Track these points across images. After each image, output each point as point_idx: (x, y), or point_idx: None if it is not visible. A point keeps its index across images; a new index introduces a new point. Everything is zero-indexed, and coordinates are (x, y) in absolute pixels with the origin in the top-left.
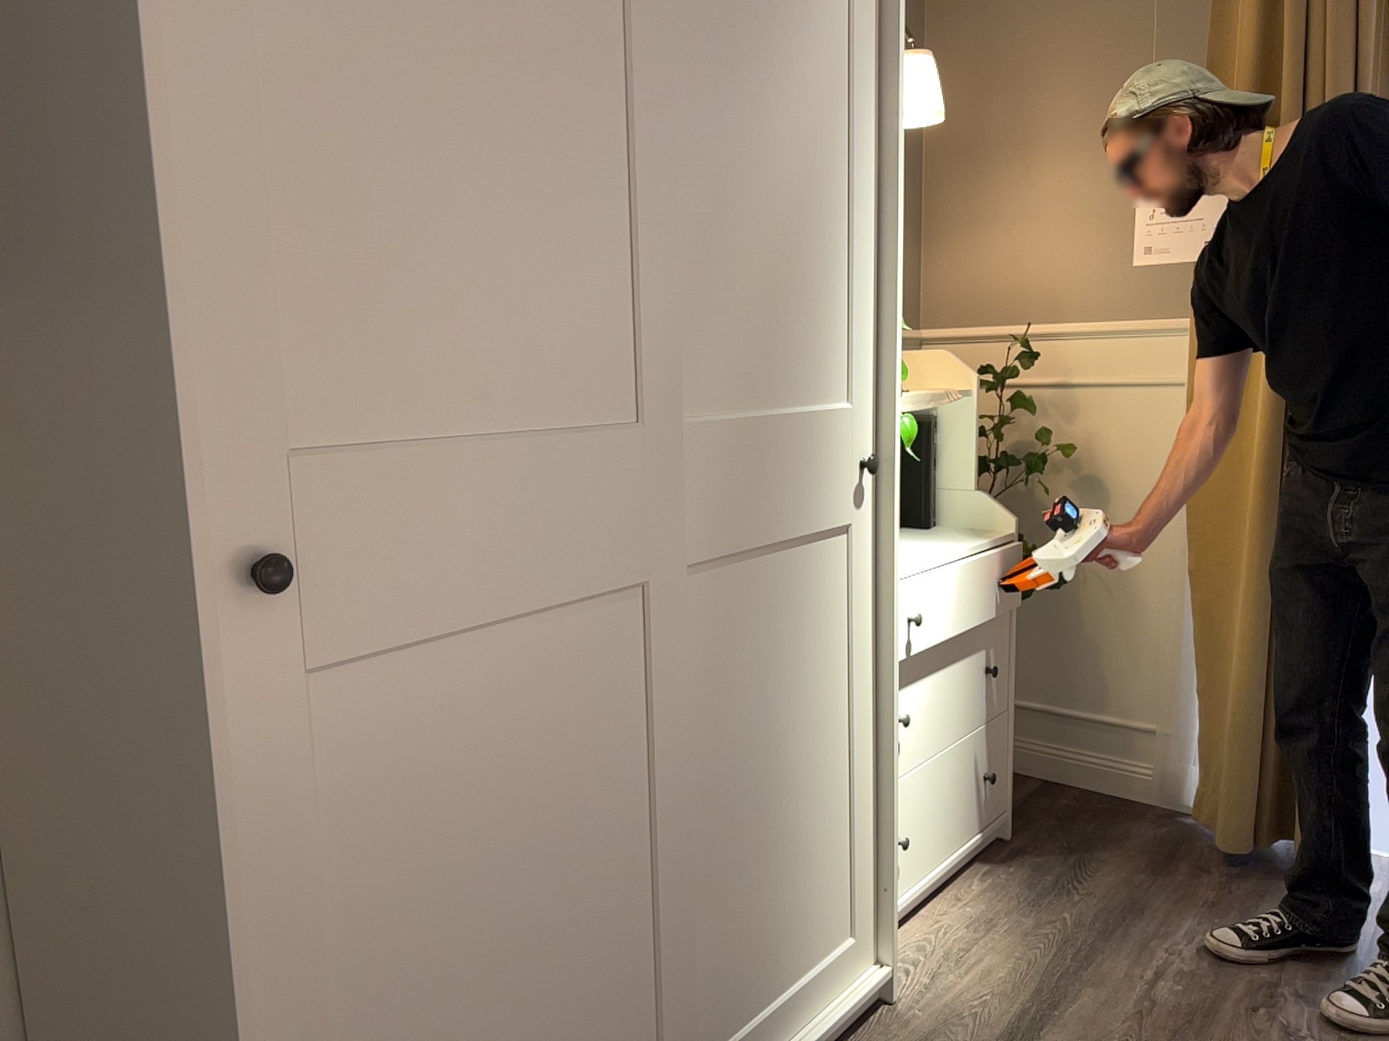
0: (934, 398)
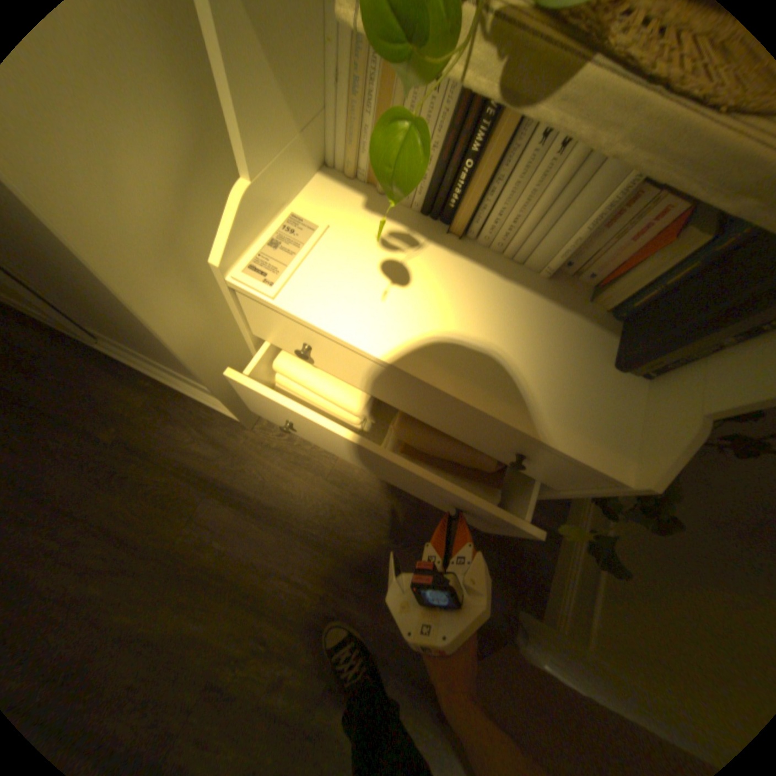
0: None
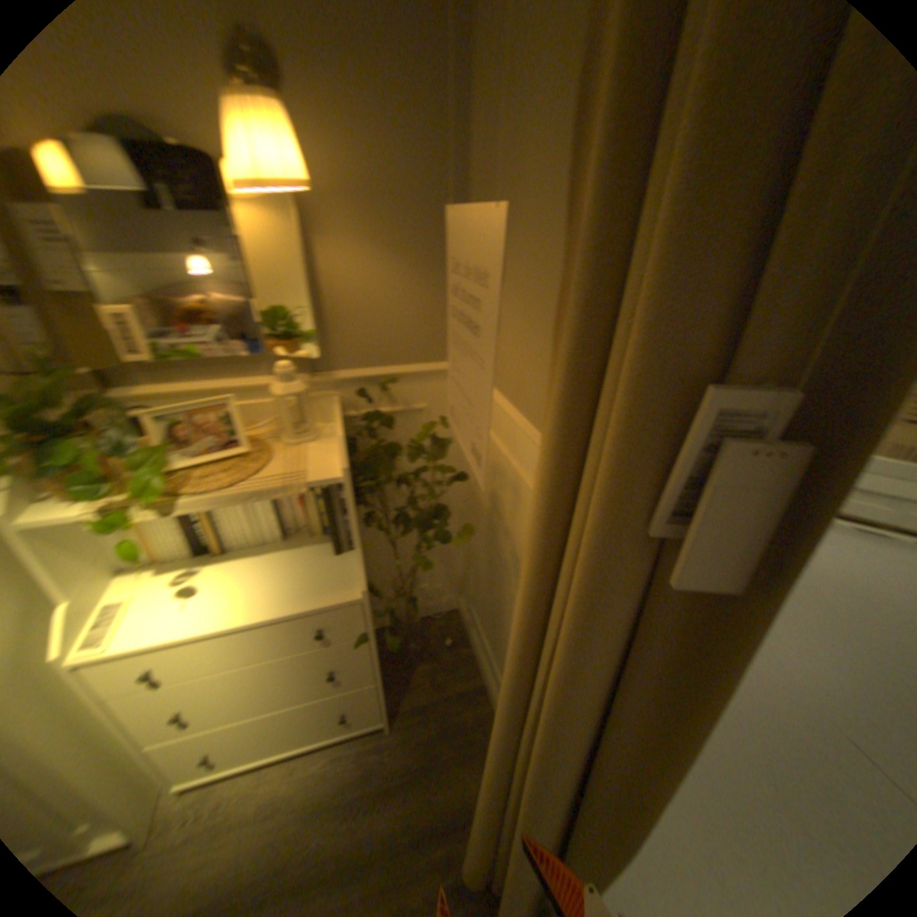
0: (324, 470)
